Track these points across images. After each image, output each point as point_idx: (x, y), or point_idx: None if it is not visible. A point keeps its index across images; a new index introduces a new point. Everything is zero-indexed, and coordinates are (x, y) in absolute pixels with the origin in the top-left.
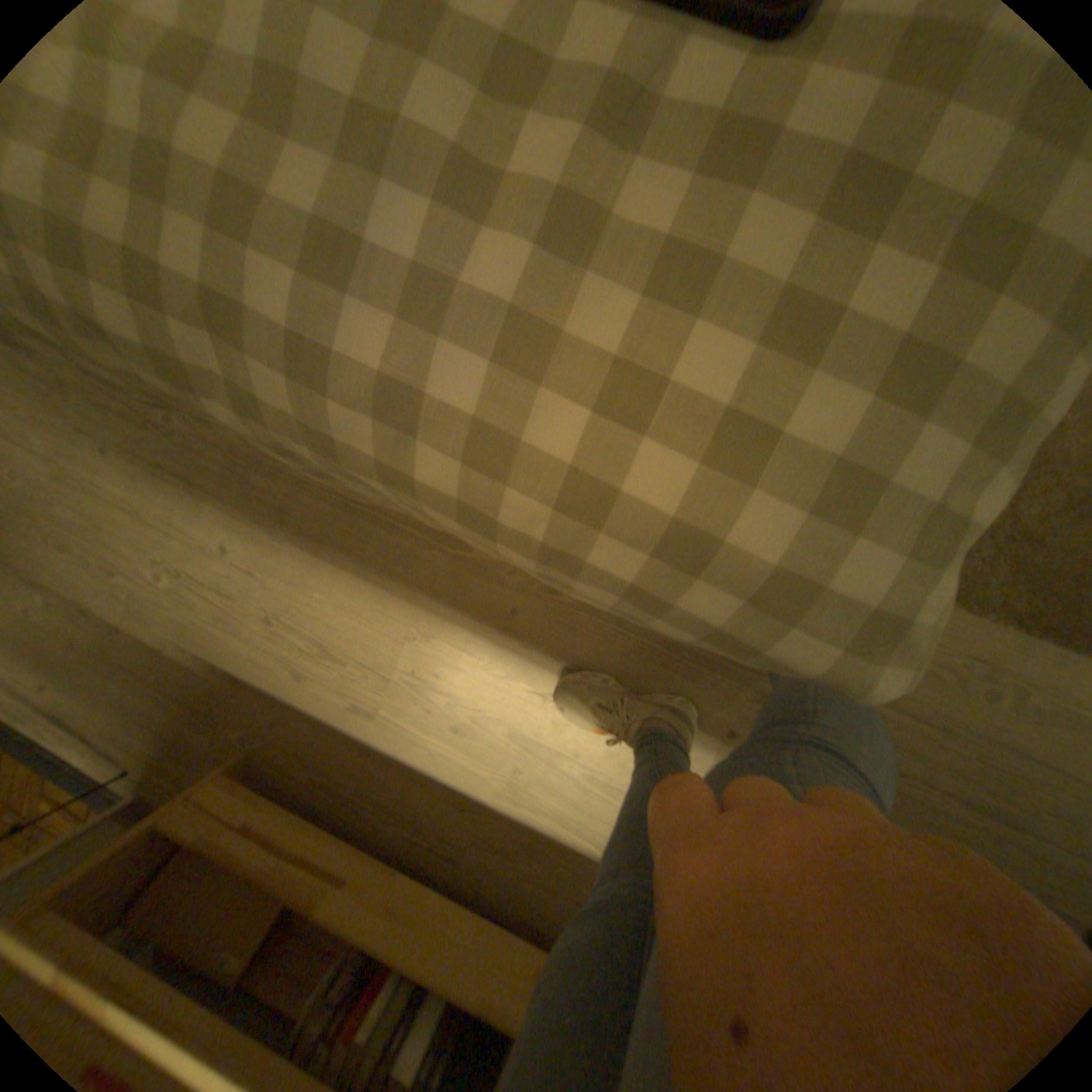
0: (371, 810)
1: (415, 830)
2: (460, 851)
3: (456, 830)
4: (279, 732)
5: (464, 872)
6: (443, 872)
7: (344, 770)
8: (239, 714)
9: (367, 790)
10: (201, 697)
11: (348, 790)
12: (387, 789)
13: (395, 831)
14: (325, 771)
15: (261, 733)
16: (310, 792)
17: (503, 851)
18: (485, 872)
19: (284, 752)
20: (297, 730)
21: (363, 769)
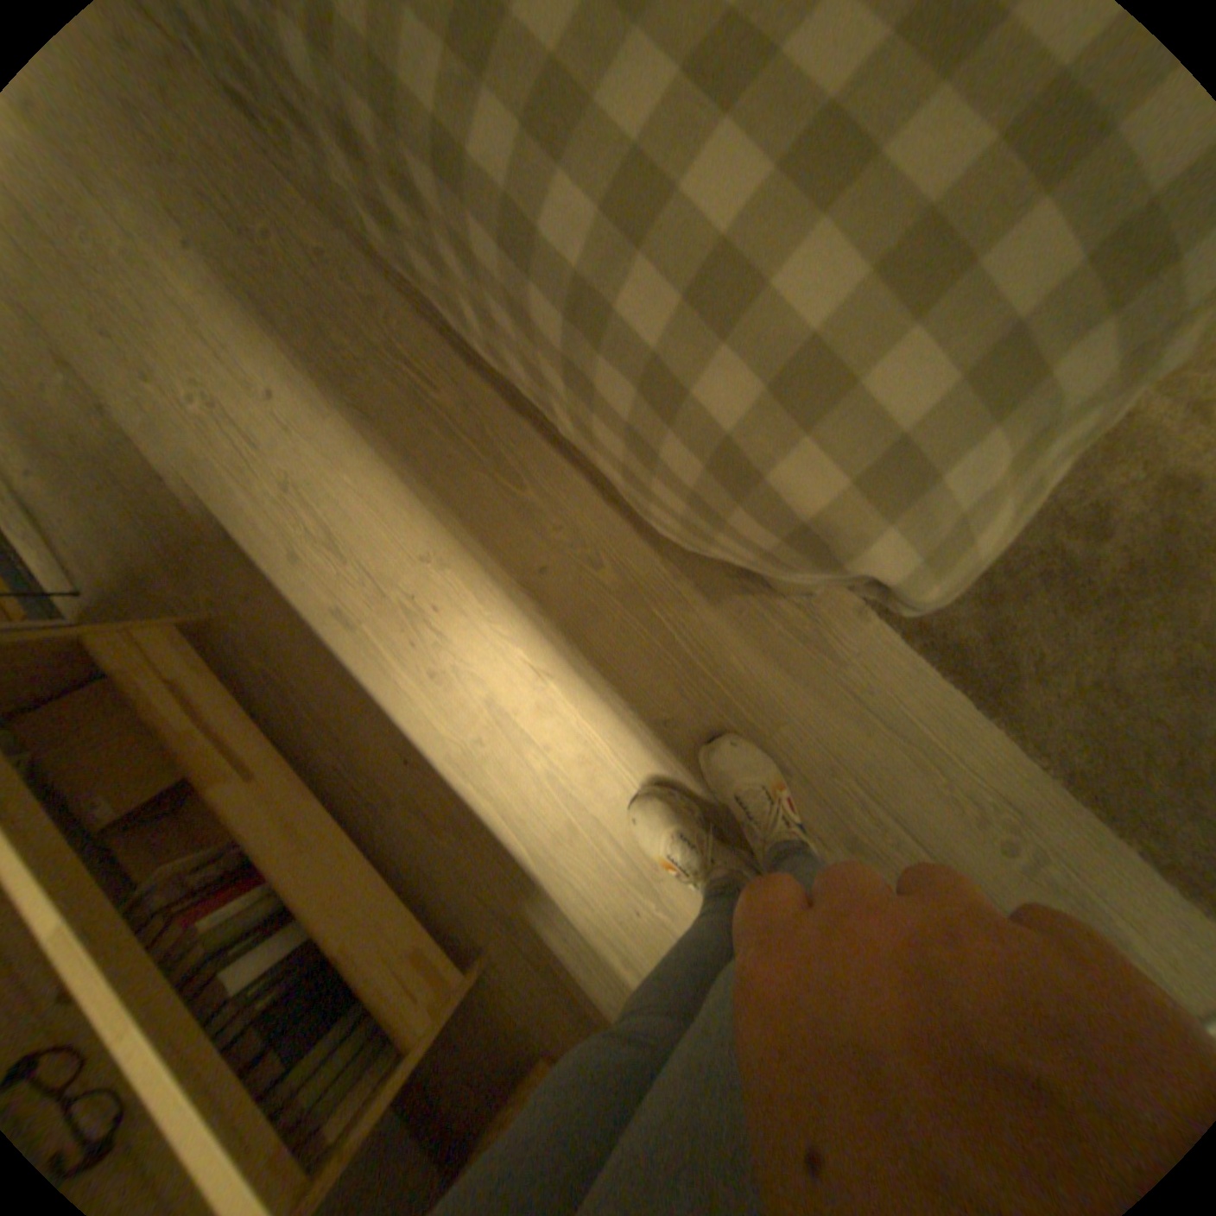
0: (312, 726)
1: (348, 764)
2: (386, 803)
3: (391, 779)
4: (250, 608)
5: (381, 827)
6: (360, 819)
7: (300, 672)
8: (216, 574)
9: (316, 703)
10: (184, 541)
11: (296, 696)
12: (336, 709)
13: (327, 757)
14: (280, 666)
15: (231, 602)
16: (257, 683)
17: (430, 820)
18: (403, 836)
19: (246, 631)
20: (269, 613)
21: (320, 679)
